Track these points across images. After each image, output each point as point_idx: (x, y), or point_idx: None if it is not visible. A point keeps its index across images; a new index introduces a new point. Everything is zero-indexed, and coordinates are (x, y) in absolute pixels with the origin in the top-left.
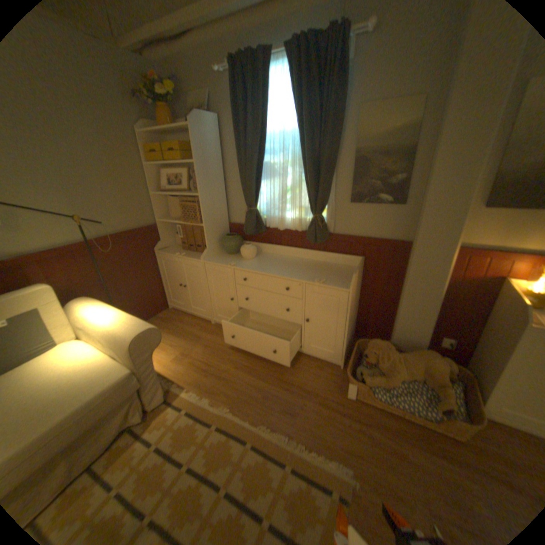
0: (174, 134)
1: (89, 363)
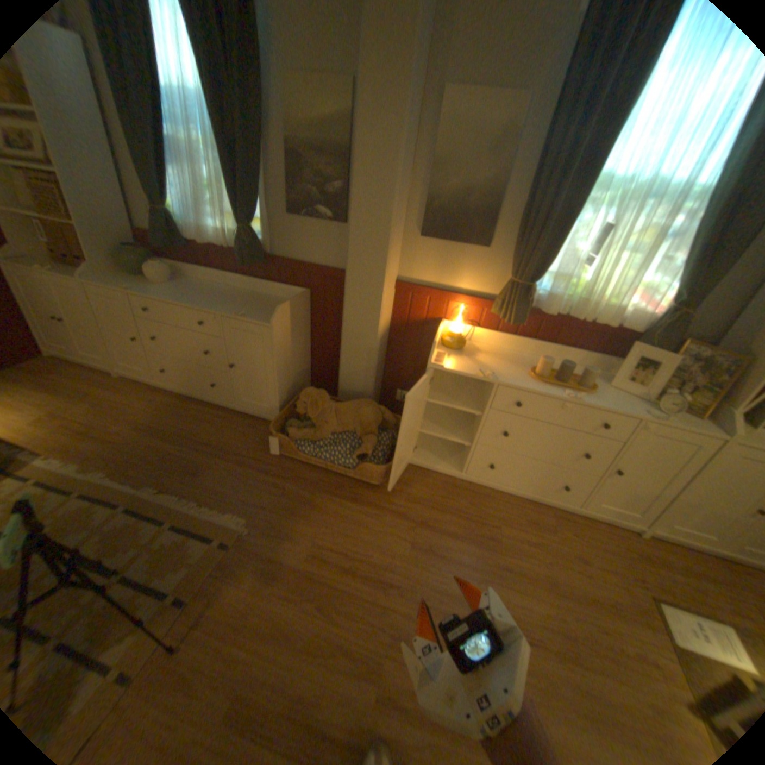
0: None
1: None
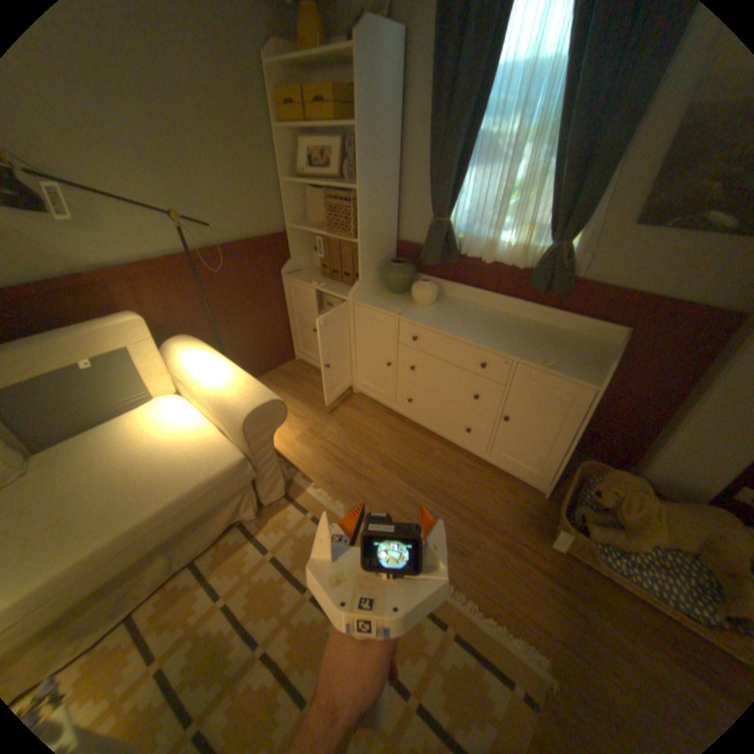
0: (325, 70)
1: (191, 435)
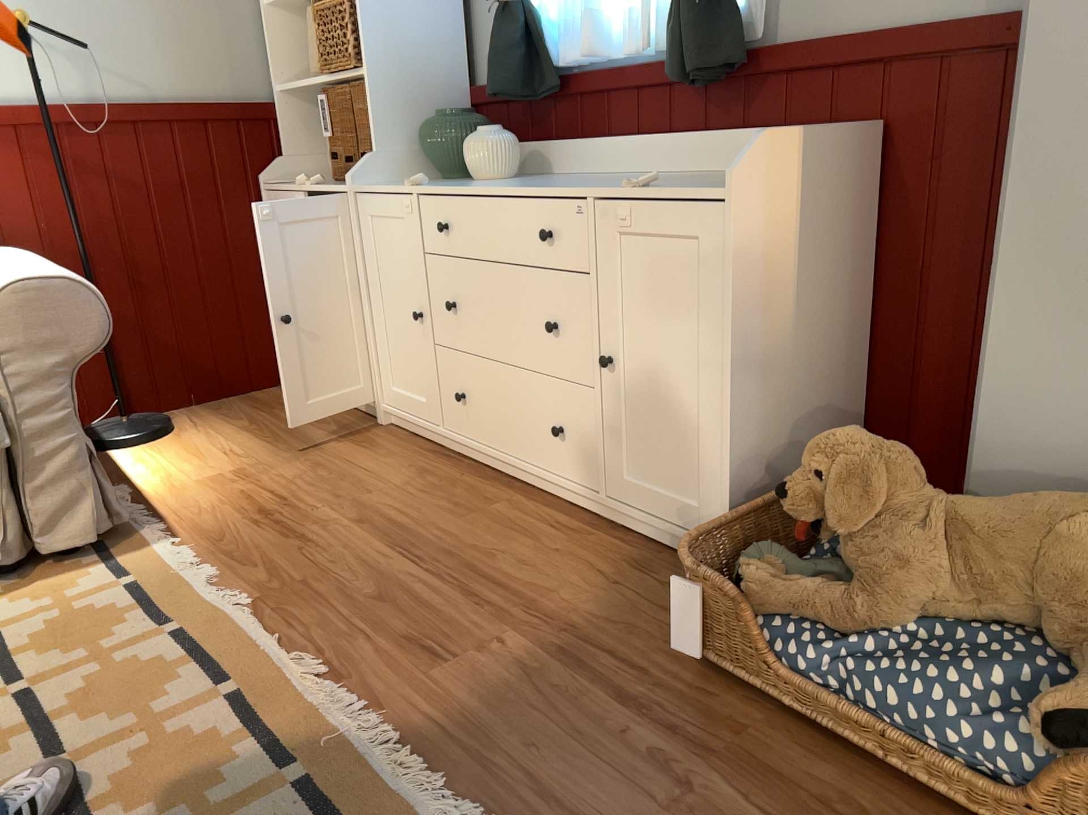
0: None
1: None
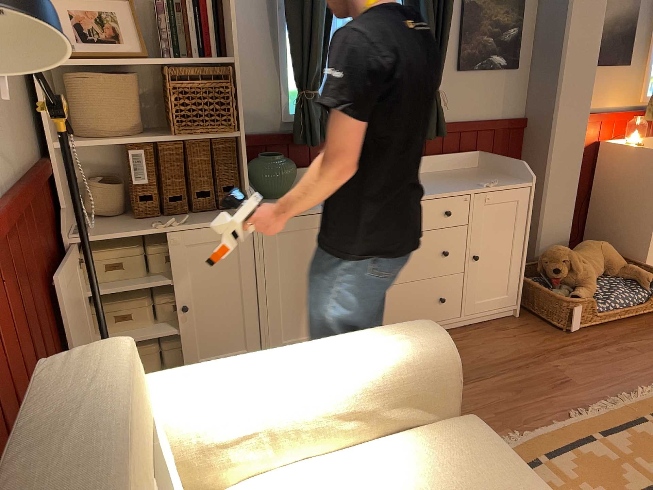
0: None
1: (393, 467)
